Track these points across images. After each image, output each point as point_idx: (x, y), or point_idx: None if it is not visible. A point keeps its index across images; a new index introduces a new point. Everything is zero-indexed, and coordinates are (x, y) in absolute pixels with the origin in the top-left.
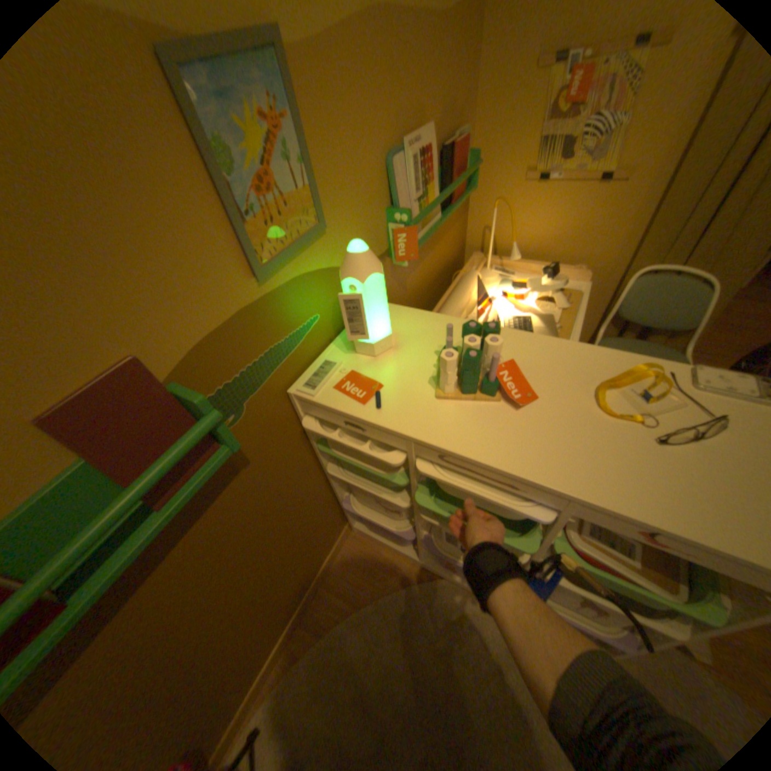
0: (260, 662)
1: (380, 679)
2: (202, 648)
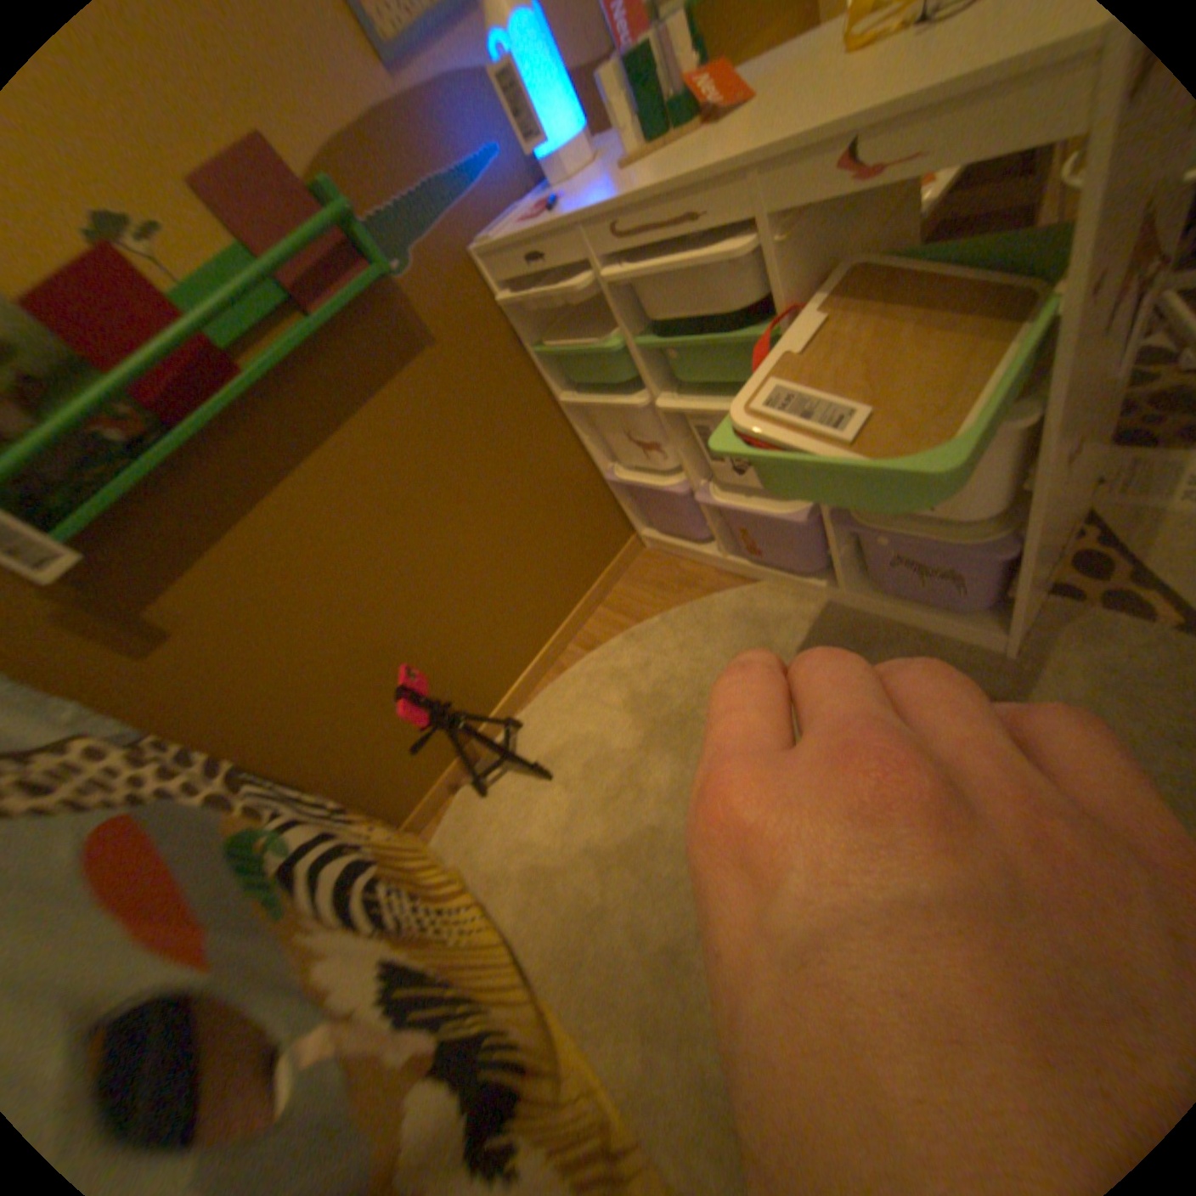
0: (520, 657)
1: (658, 683)
2: (428, 572)
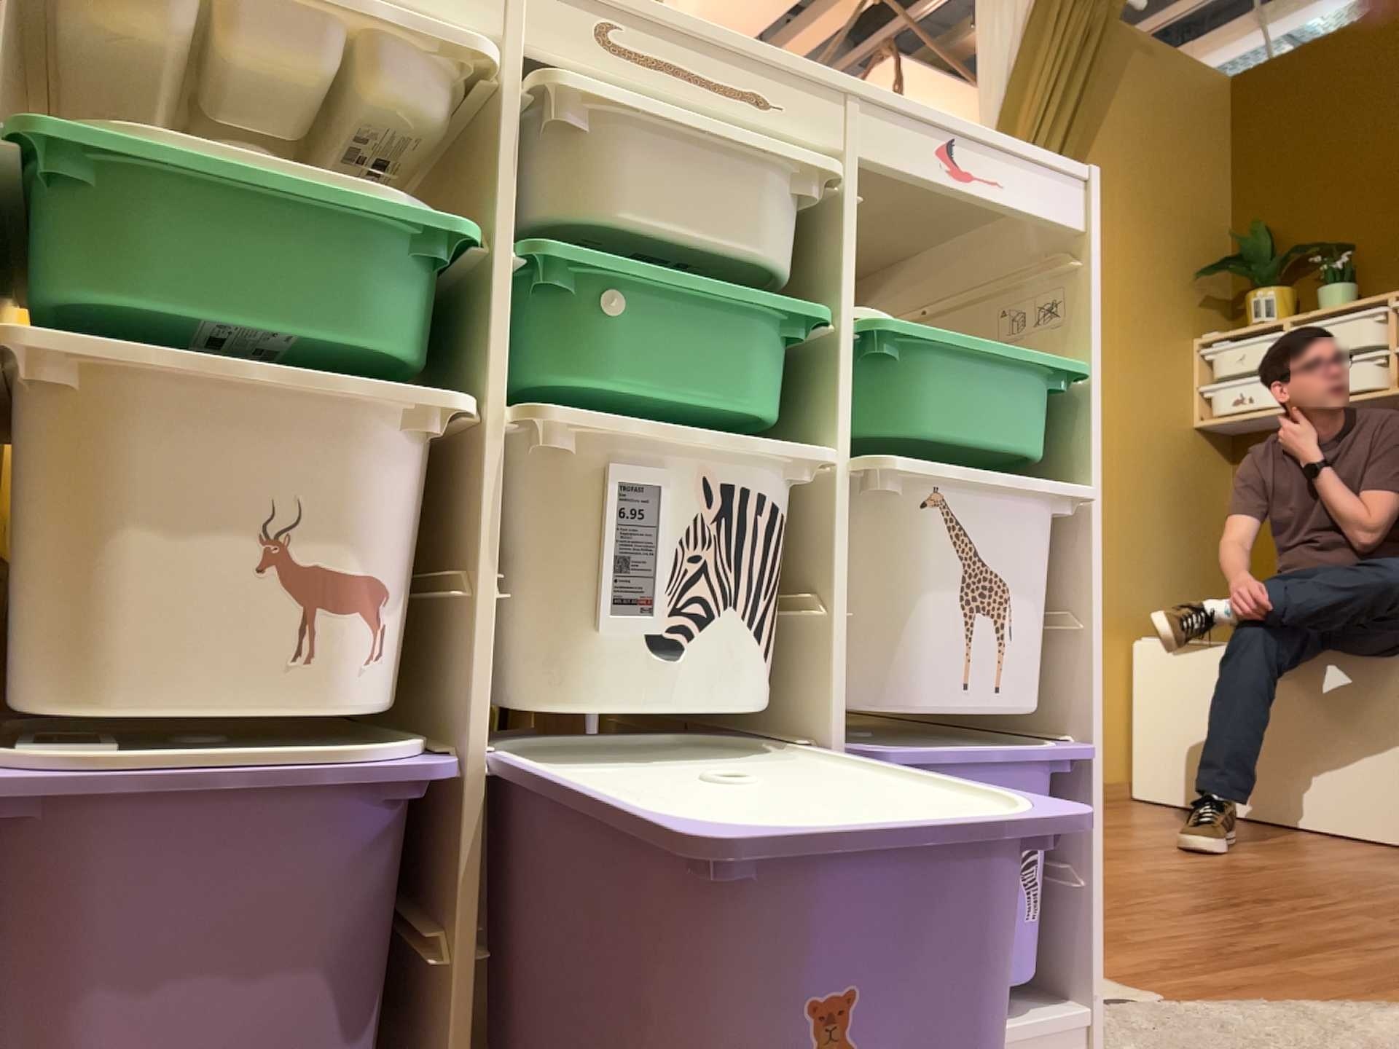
0: None
1: None
2: None
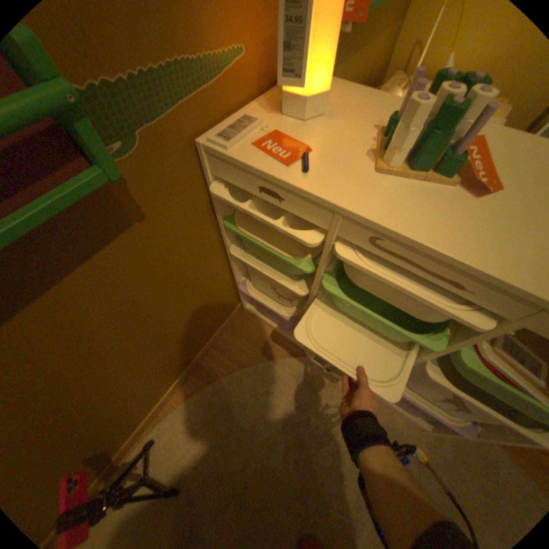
0: (158, 396)
1: (252, 420)
2: (97, 387)
